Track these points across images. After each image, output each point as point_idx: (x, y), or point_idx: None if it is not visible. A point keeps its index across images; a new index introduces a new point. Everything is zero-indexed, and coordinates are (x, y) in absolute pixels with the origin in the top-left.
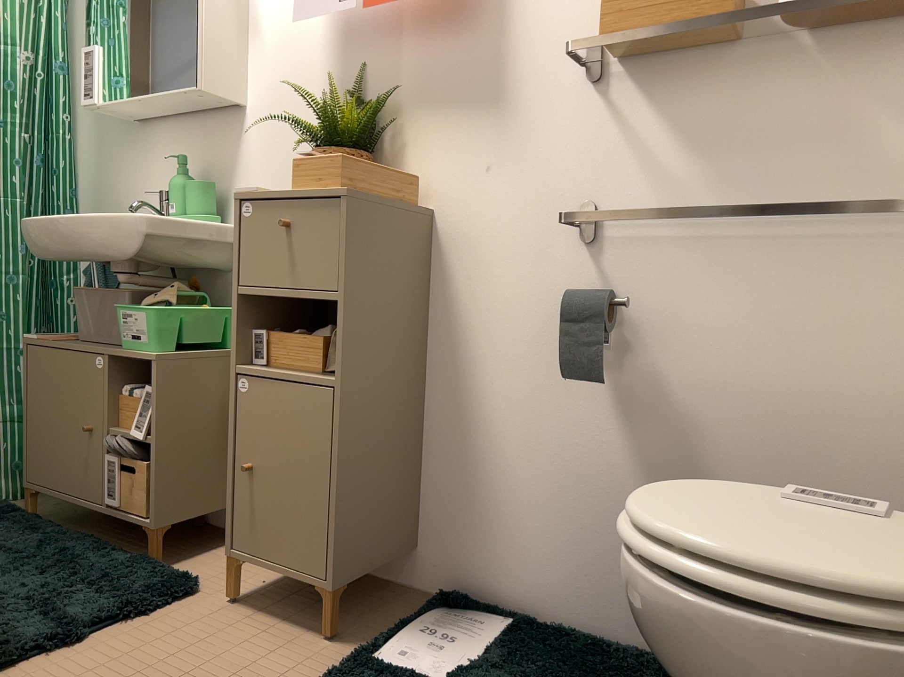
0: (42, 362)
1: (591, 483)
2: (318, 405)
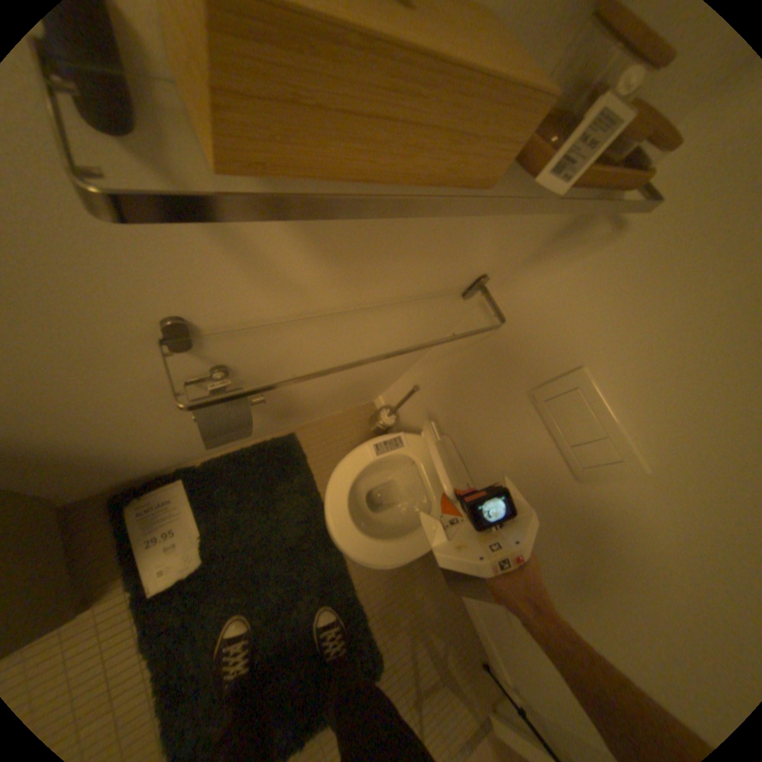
0: None
1: None
2: None
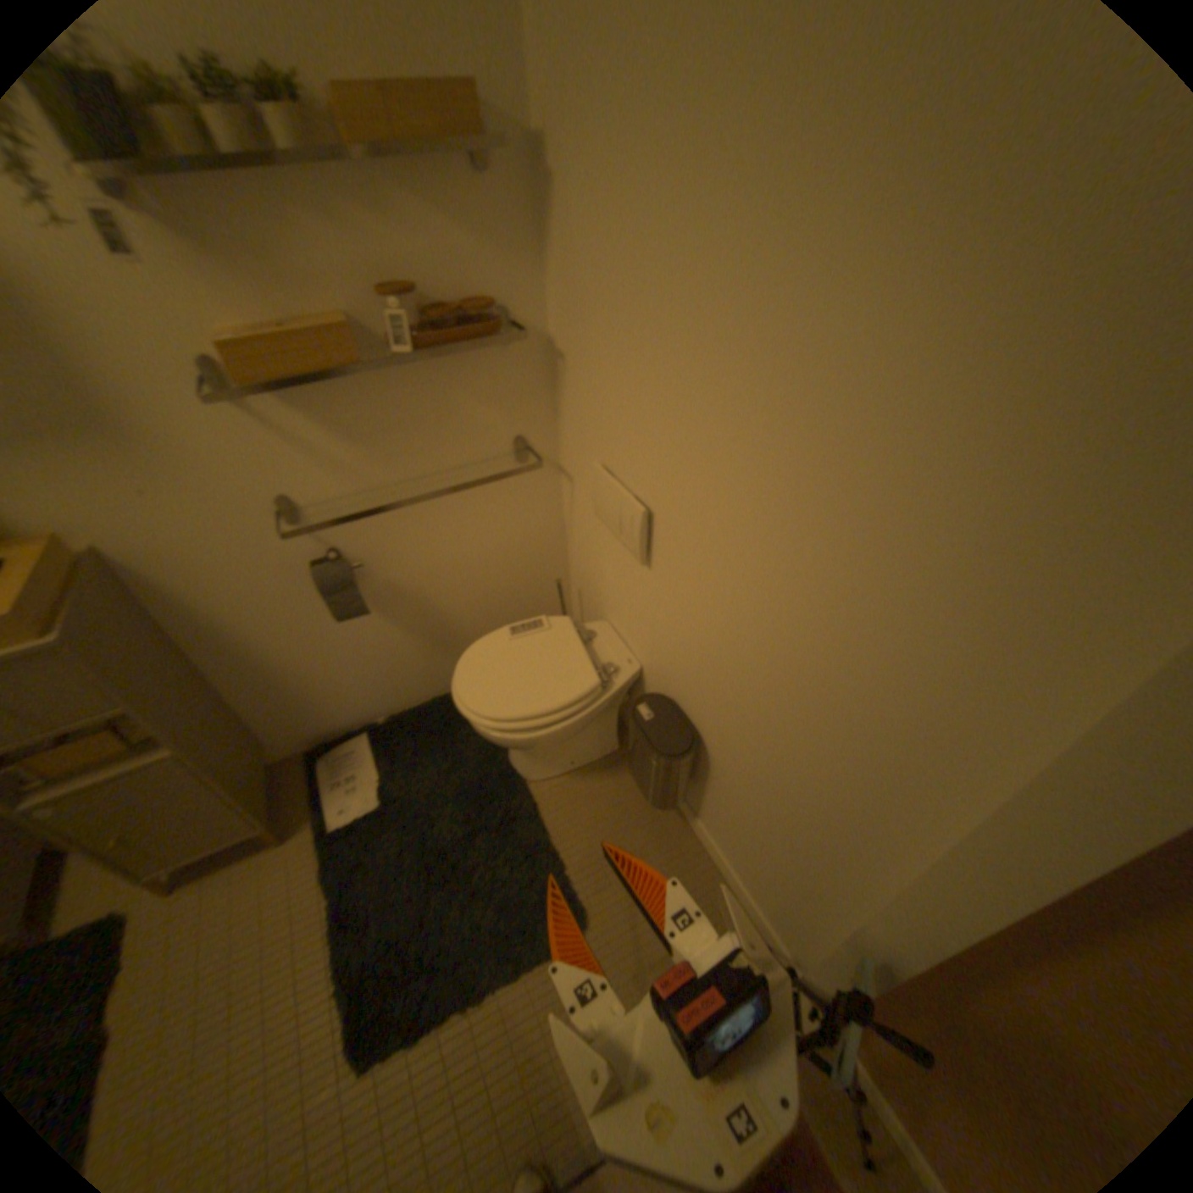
0: None
1: (372, 651)
2: (163, 776)
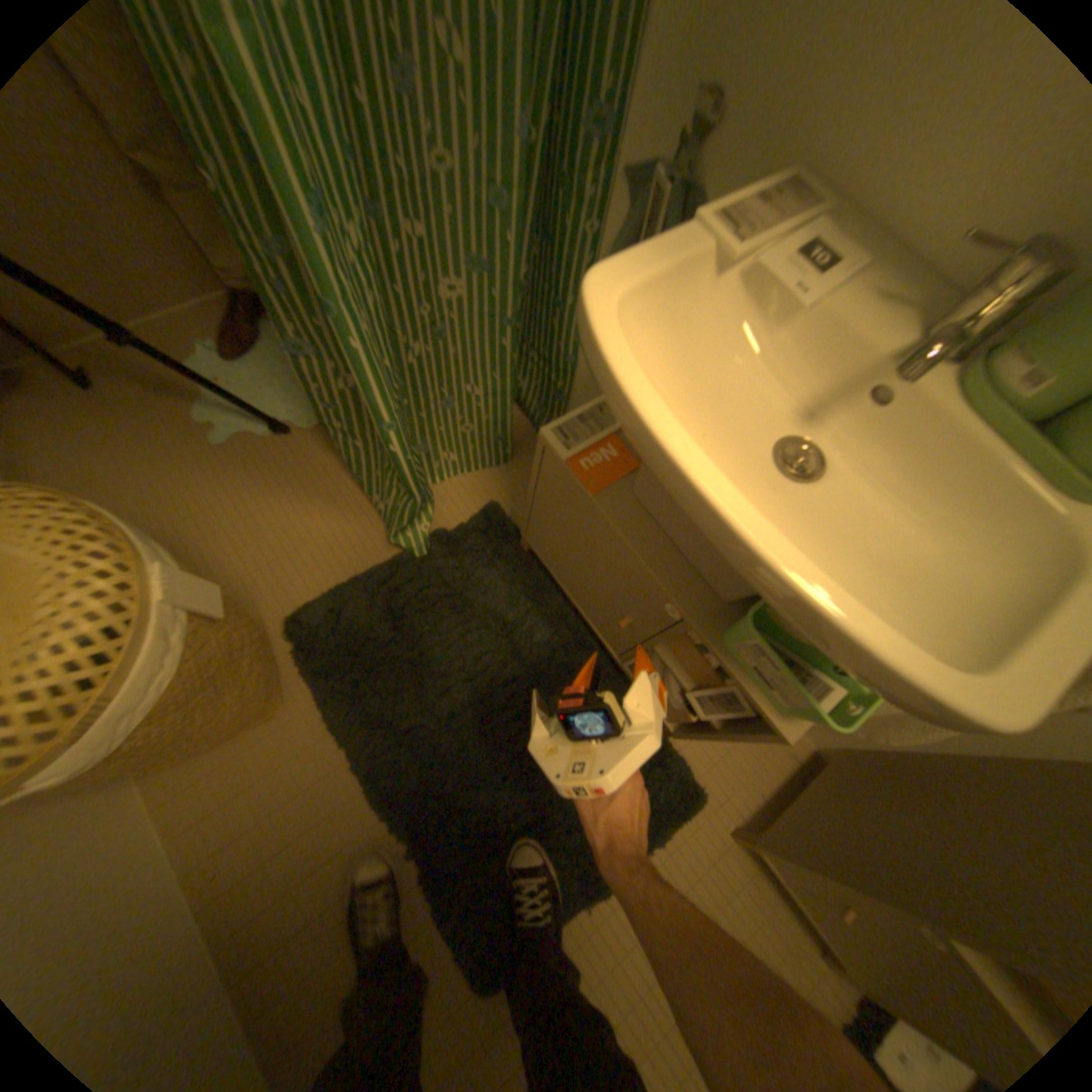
0: (569, 491)
1: None
2: None
